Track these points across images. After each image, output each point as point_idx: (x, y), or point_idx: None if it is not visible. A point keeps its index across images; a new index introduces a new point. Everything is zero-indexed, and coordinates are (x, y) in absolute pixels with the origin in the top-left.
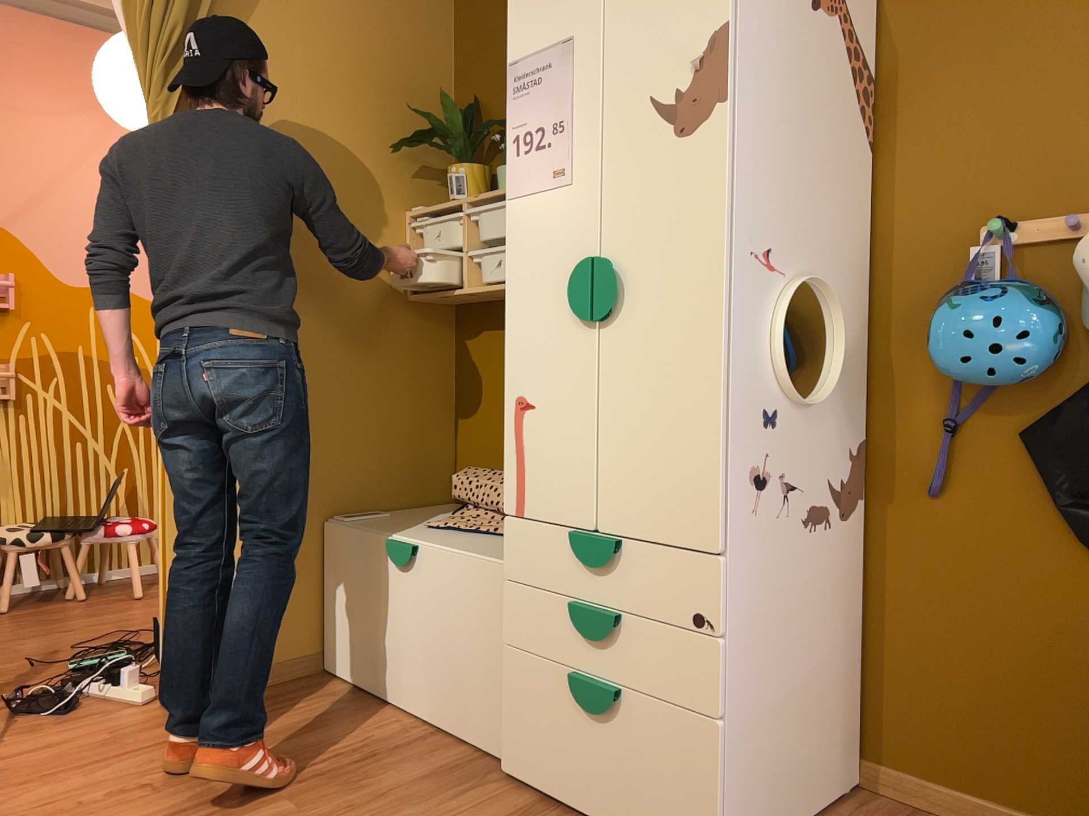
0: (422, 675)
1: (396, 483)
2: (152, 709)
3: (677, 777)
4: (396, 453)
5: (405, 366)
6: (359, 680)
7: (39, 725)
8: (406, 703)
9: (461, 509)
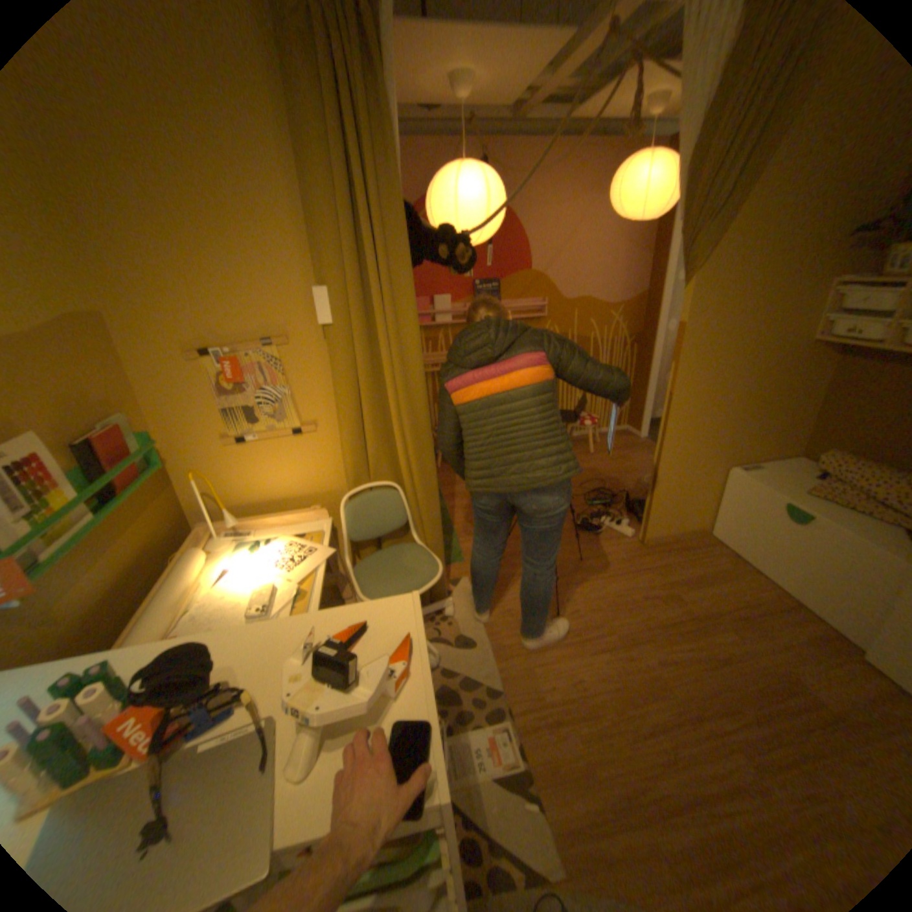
0: (797, 576)
1: (773, 447)
2: (636, 542)
3: None
4: (778, 432)
5: (798, 381)
6: (740, 552)
7: (592, 541)
8: (778, 581)
9: (828, 480)
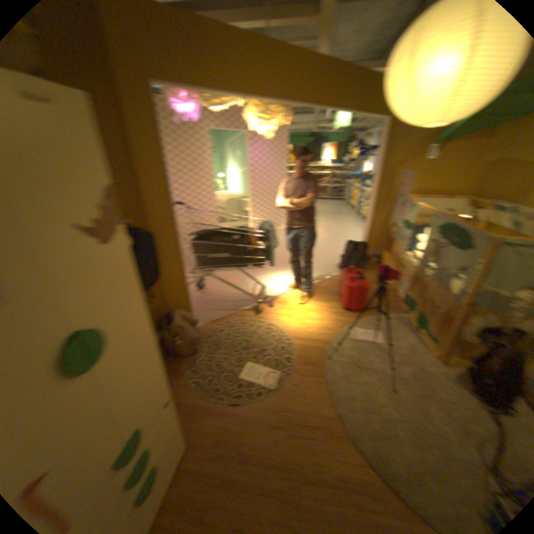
0: None
1: None
2: None
3: (173, 448)
4: None
5: None
6: None
7: None
8: None
9: None
